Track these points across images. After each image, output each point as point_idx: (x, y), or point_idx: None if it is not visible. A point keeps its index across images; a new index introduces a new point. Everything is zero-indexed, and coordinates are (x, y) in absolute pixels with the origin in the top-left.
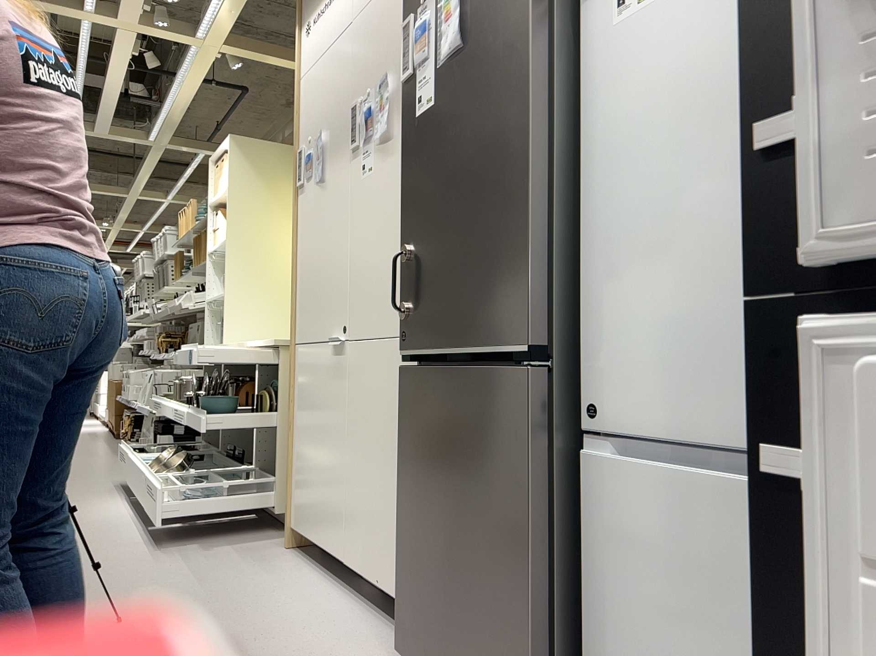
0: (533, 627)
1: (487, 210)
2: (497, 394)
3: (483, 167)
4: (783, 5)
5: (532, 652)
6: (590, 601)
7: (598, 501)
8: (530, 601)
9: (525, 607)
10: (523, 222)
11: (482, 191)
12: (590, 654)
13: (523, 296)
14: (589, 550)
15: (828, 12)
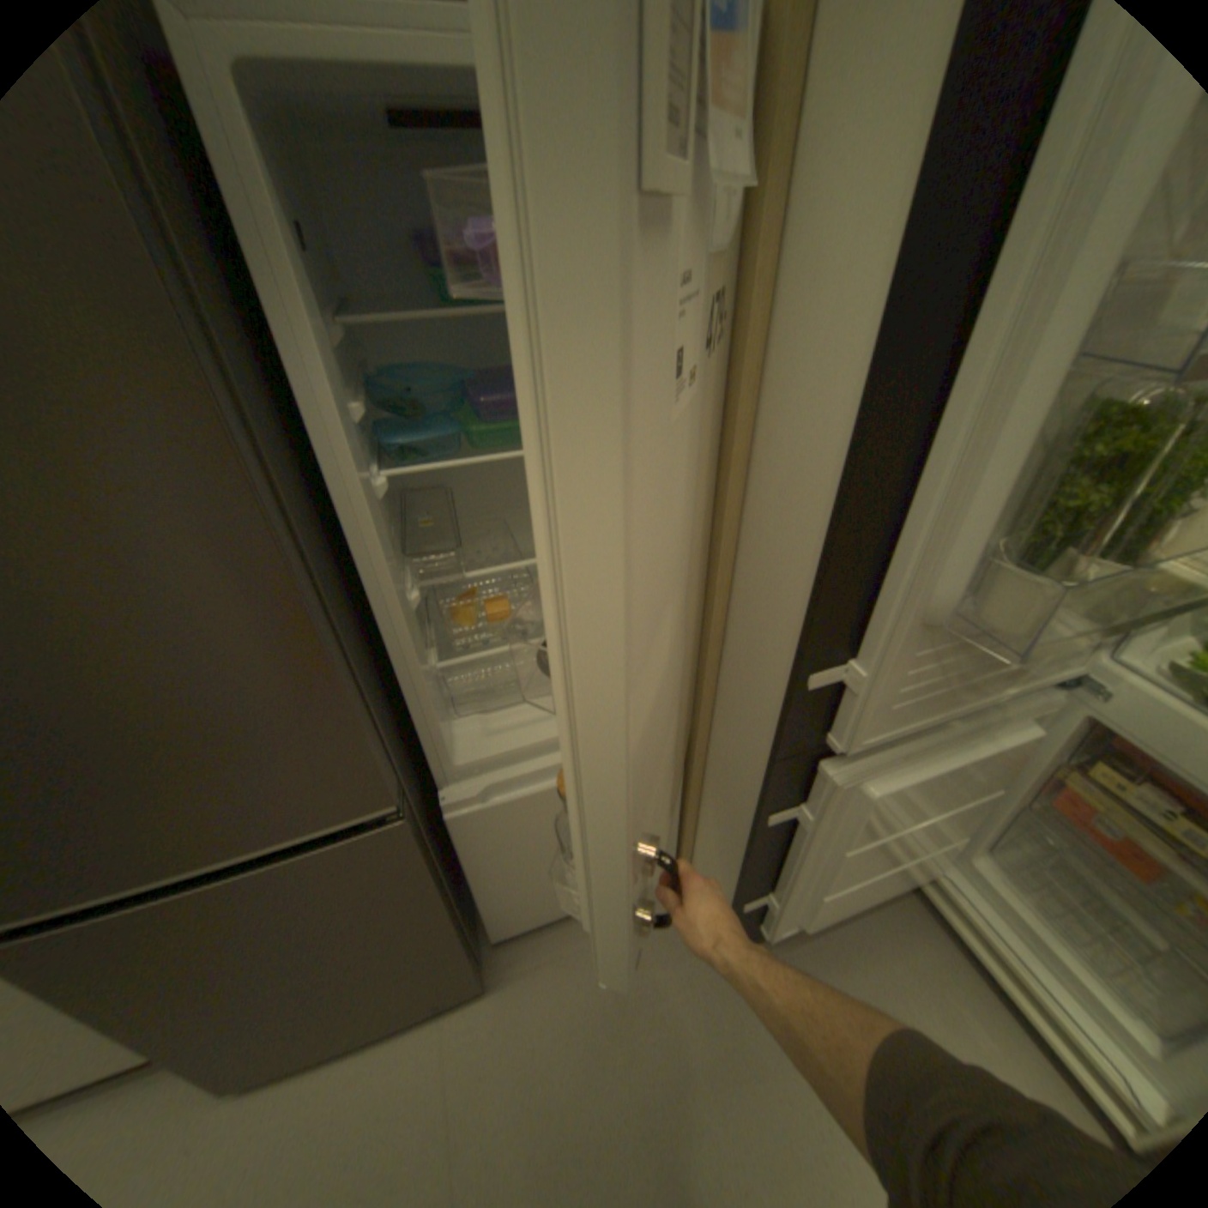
0: (453, 947)
1: (194, 696)
2: (338, 862)
3: (130, 631)
4: (840, 596)
5: (452, 956)
6: (469, 885)
7: (468, 836)
8: (447, 940)
9: (441, 946)
10: (321, 696)
11: (154, 670)
12: (476, 905)
13: (355, 769)
14: (462, 863)
15: (894, 634)
